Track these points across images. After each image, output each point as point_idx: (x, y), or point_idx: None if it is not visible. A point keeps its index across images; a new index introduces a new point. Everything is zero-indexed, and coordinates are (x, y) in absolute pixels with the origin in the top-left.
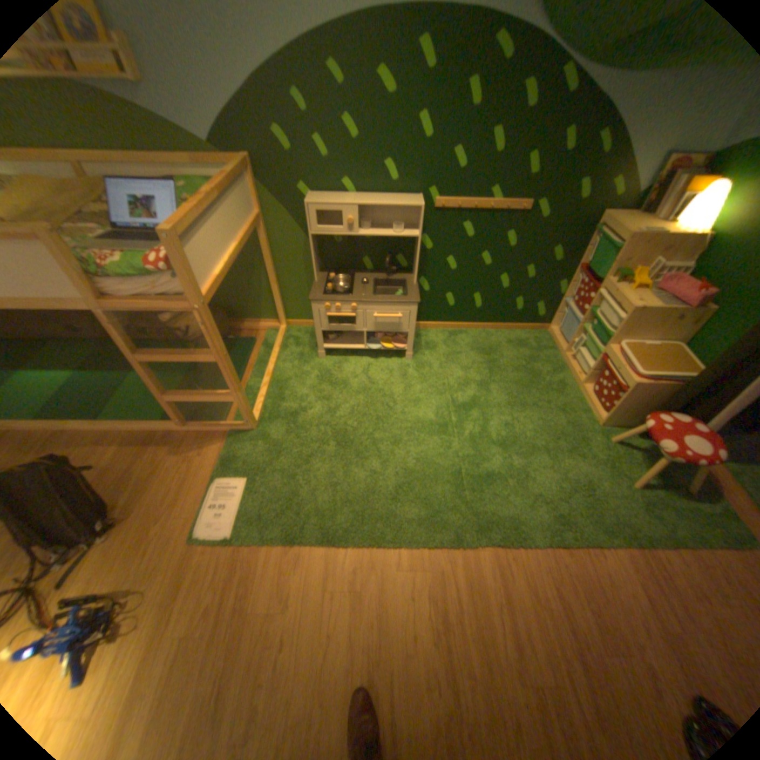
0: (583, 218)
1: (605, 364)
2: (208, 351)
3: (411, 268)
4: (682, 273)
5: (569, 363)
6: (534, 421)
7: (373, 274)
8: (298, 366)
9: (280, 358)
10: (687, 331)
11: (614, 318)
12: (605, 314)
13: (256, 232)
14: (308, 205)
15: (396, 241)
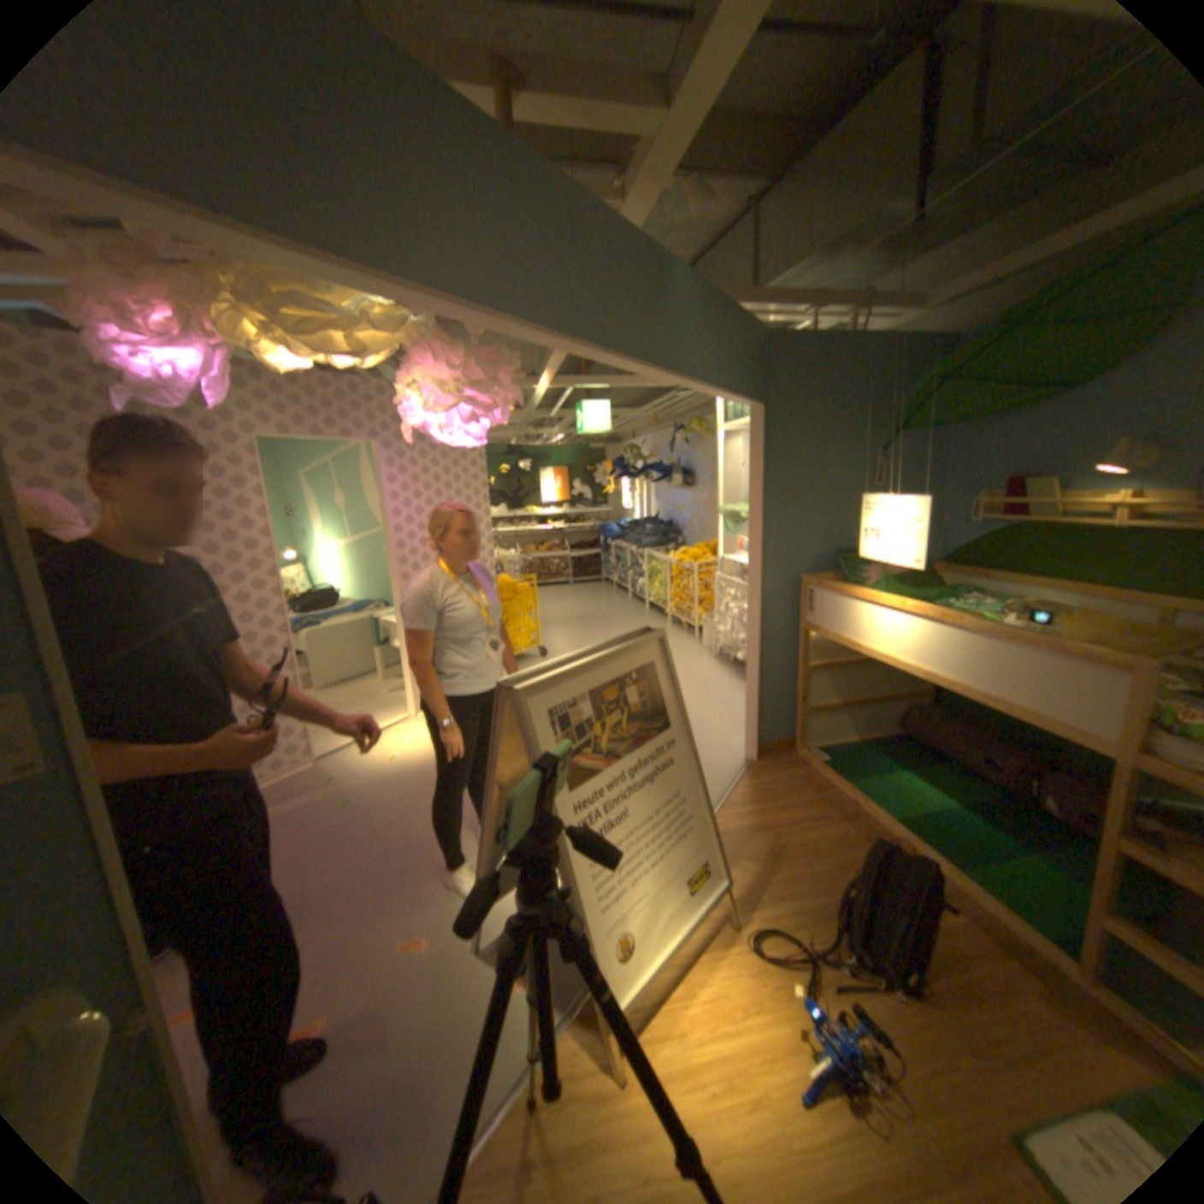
0: None
1: None
2: None
3: None
4: None
5: None
6: None
7: None
8: None
9: None
10: None
11: None
12: None
13: None
14: None
15: None
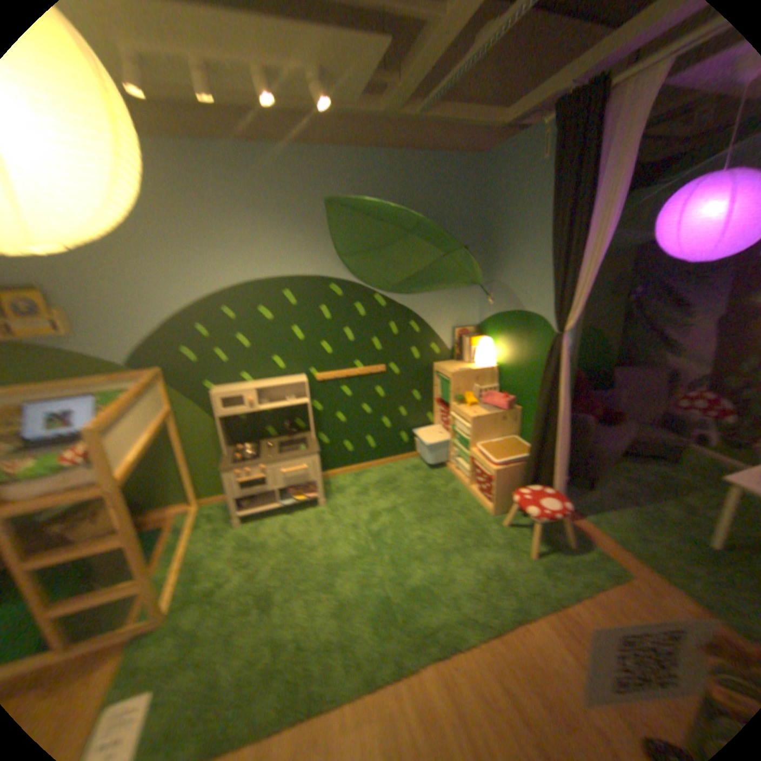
0: (421, 370)
1: (473, 464)
2: (111, 536)
3: (309, 426)
4: (492, 391)
5: (454, 472)
6: (440, 528)
7: (276, 438)
8: (210, 542)
9: (190, 539)
10: (513, 426)
11: (465, 428)
12: (461, 428)
13: (165, 424)
14: (212, 394)
15: (291, 409)
